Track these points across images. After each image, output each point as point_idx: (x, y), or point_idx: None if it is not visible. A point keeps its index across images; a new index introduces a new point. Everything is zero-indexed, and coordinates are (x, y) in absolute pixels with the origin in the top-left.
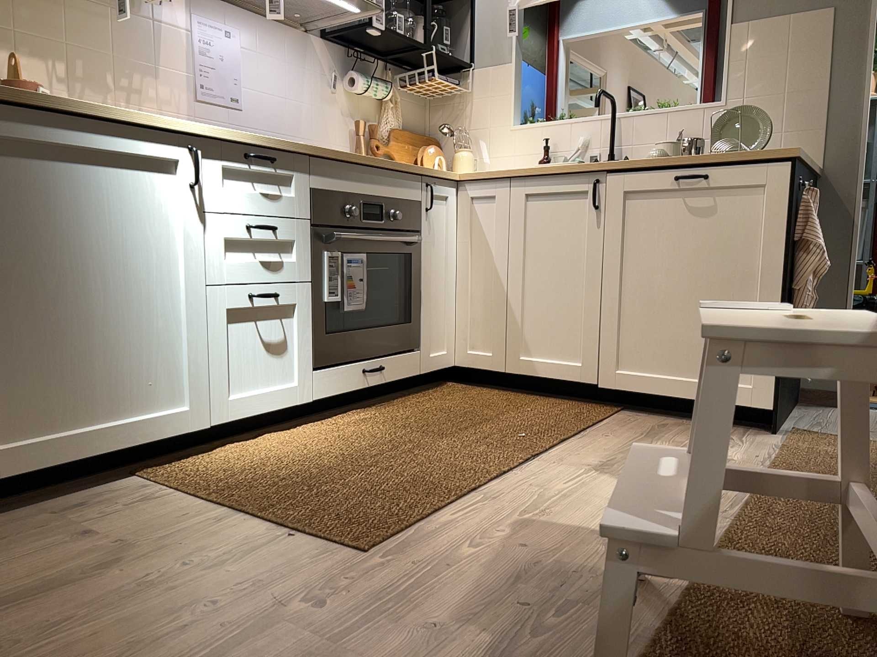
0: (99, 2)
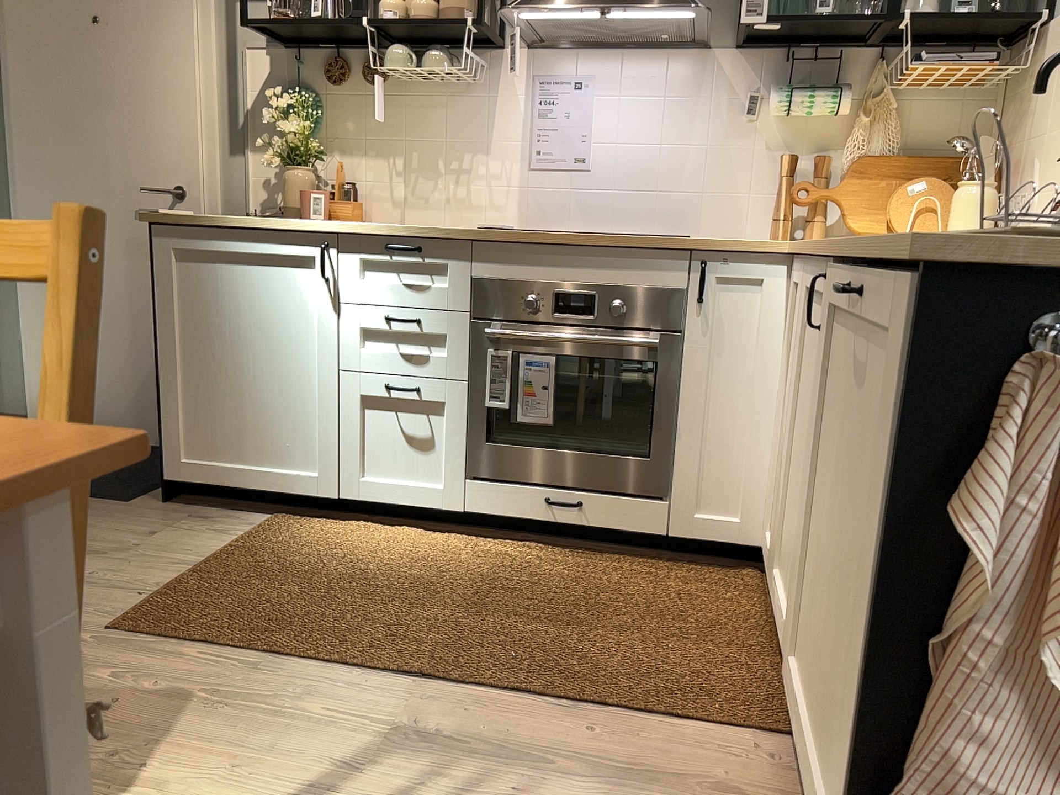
0: (433, 90)
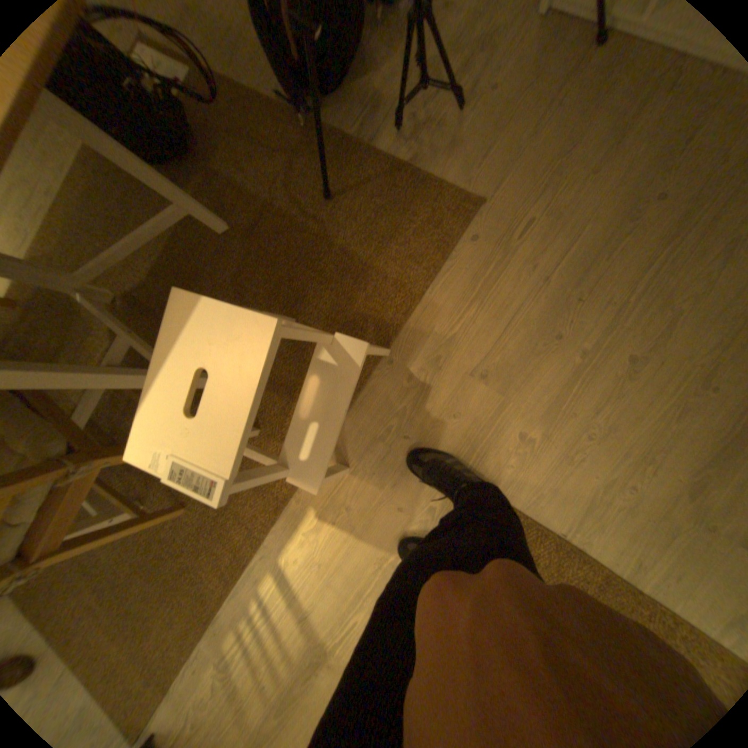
0: None
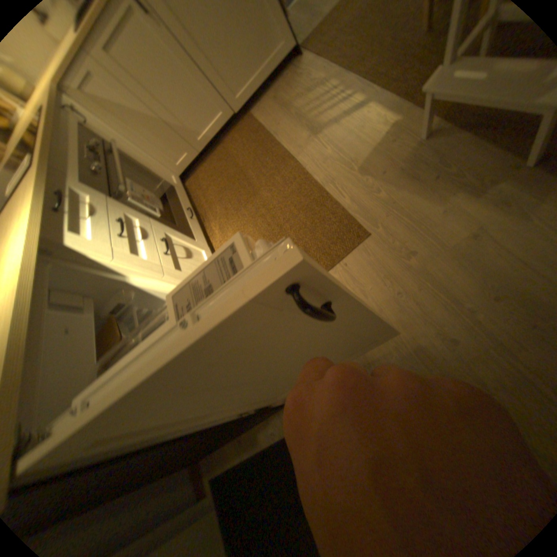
0: None
